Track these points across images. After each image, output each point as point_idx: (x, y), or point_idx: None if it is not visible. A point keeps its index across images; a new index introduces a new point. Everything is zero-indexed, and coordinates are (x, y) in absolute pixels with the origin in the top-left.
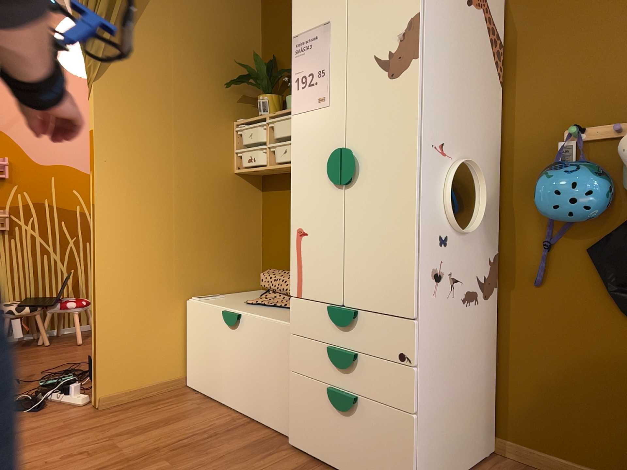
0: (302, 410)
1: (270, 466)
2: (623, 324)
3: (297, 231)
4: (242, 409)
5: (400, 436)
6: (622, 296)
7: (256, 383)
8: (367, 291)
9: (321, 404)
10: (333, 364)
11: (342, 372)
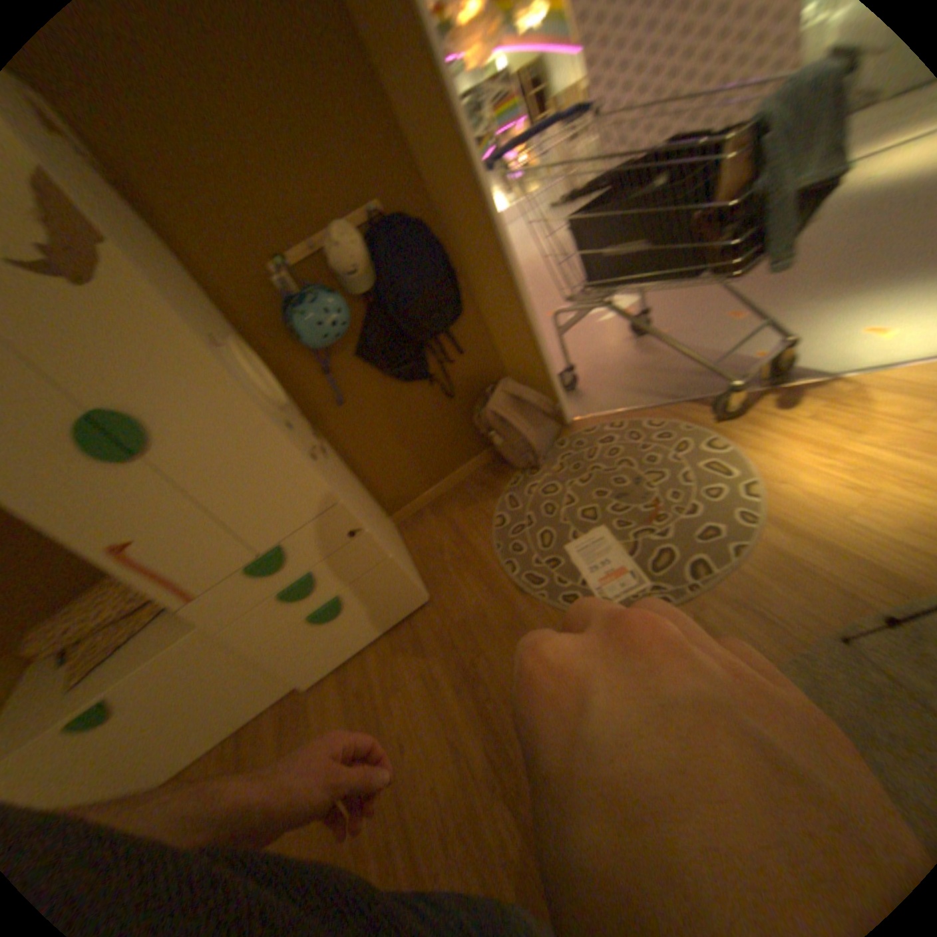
0: (292, 660)
1: (322, 717)
2: (405, 388)
3: (107, 552)
4: (213, 741)
5: (390, 576)
6: (396, 371)
7: (207, 710)
8: (273, 523)
9: (307, 636)
10: (294, 601)
11: (307, 597)
